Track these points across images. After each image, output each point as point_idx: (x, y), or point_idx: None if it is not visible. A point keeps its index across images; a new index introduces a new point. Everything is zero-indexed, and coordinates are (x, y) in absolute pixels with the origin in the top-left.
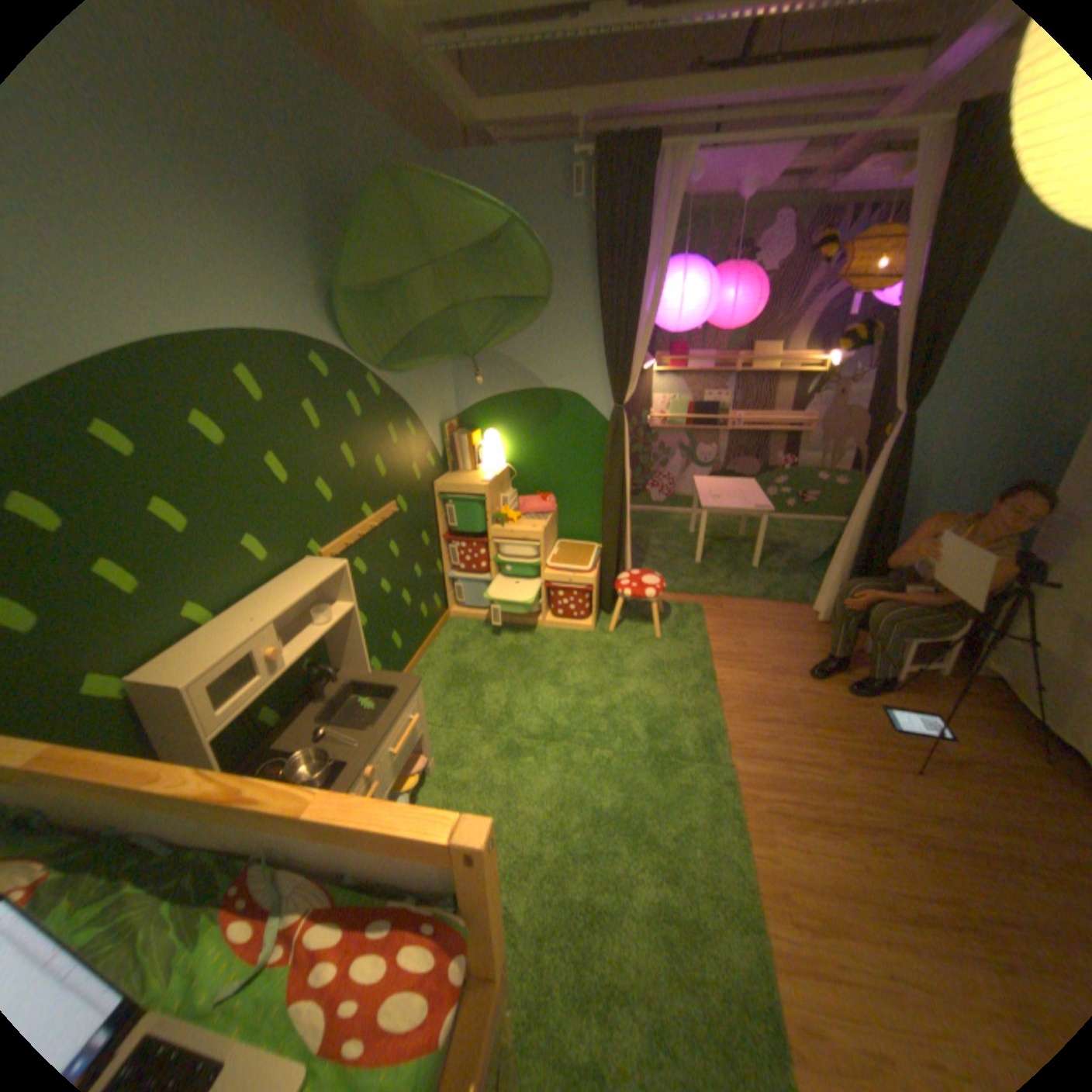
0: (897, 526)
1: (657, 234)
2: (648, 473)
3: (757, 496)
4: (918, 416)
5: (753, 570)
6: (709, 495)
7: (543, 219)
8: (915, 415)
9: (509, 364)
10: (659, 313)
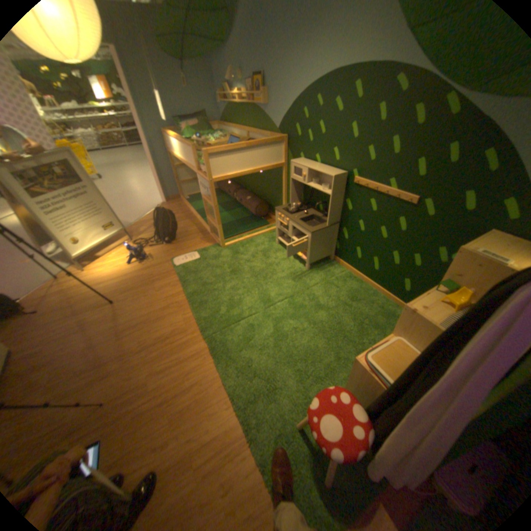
0: None
1: None
2: None
3: None
4: None
5: None
6: None
7: None
8: None
9: None
10: None
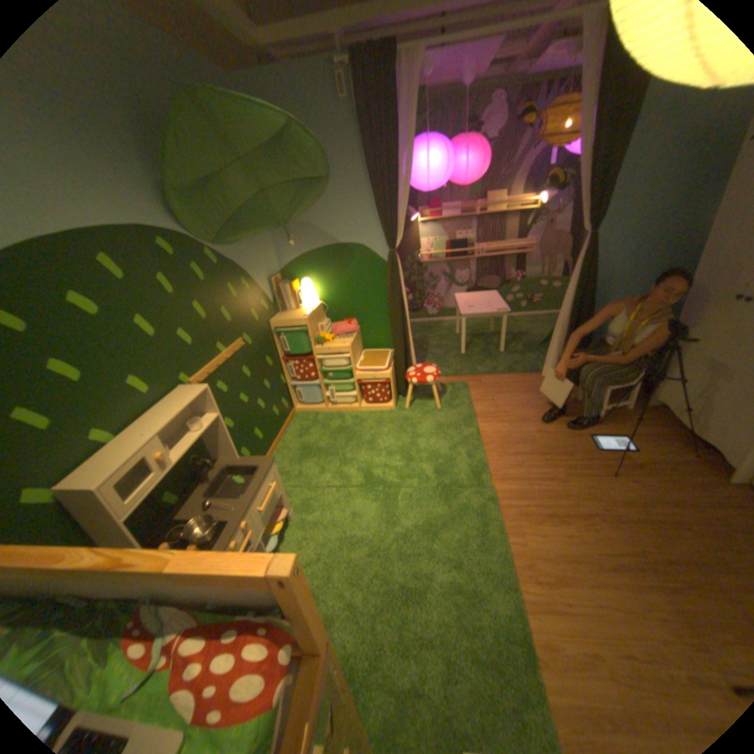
0: (591, 311)
1: (403, 119)
2: (423, 295)
3: (498, 302)
4: (600, 233)
5: (500, 354)
6: (465, 306)
7: (319, 116)
8: (597, 233)
9: (311, 229)
10: (413, 178)
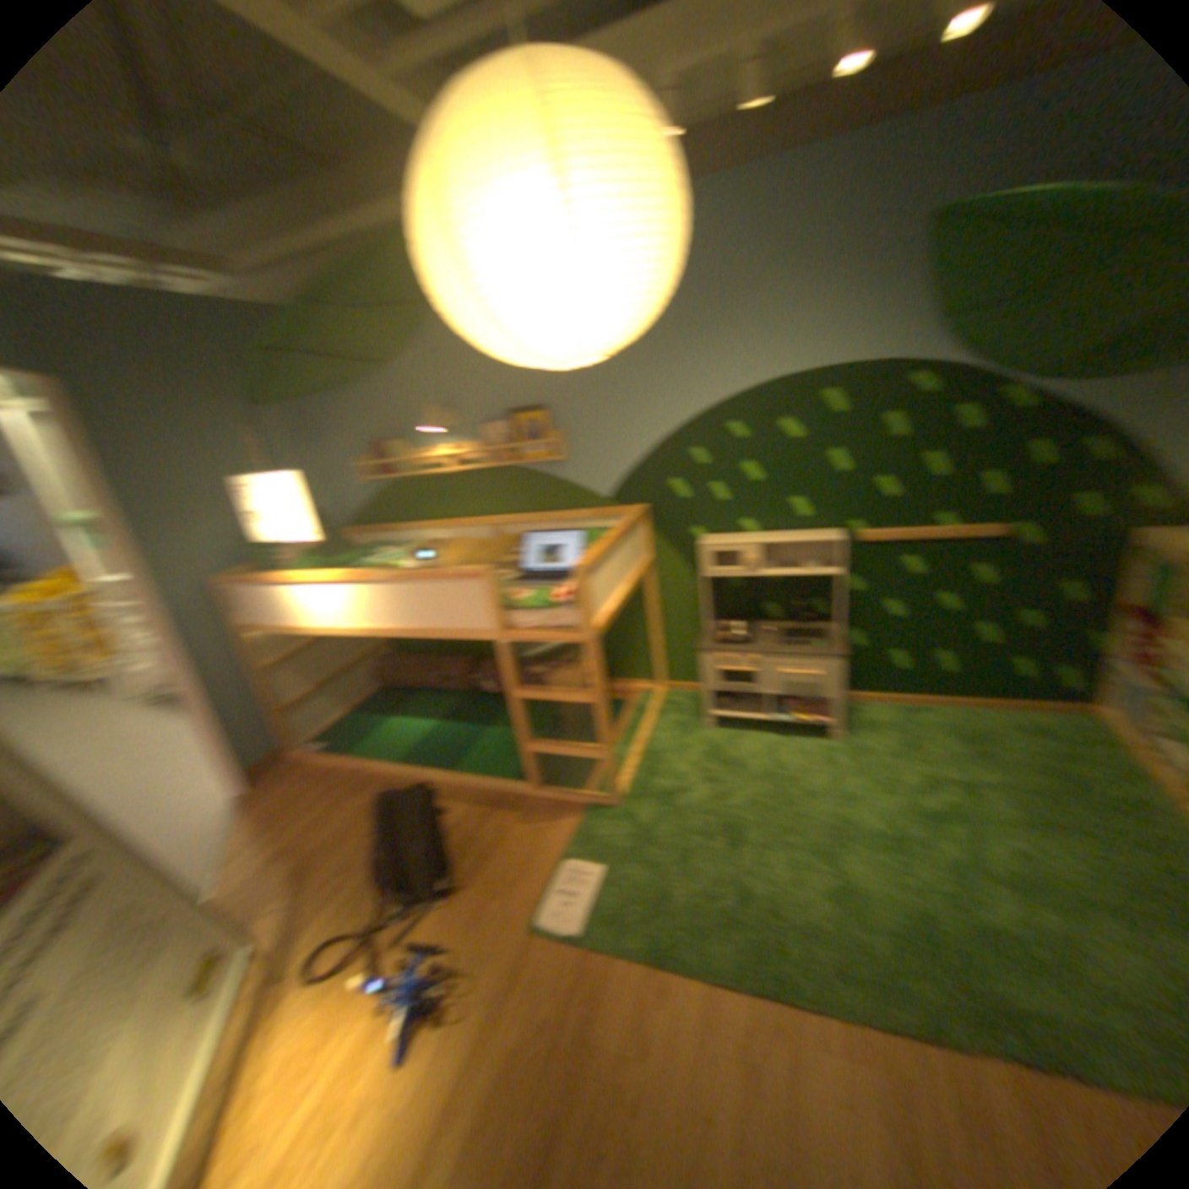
0: None
1: None
2: None
3: None
4: None
5: None
6: None
7: None
8: None
9: None
10: None
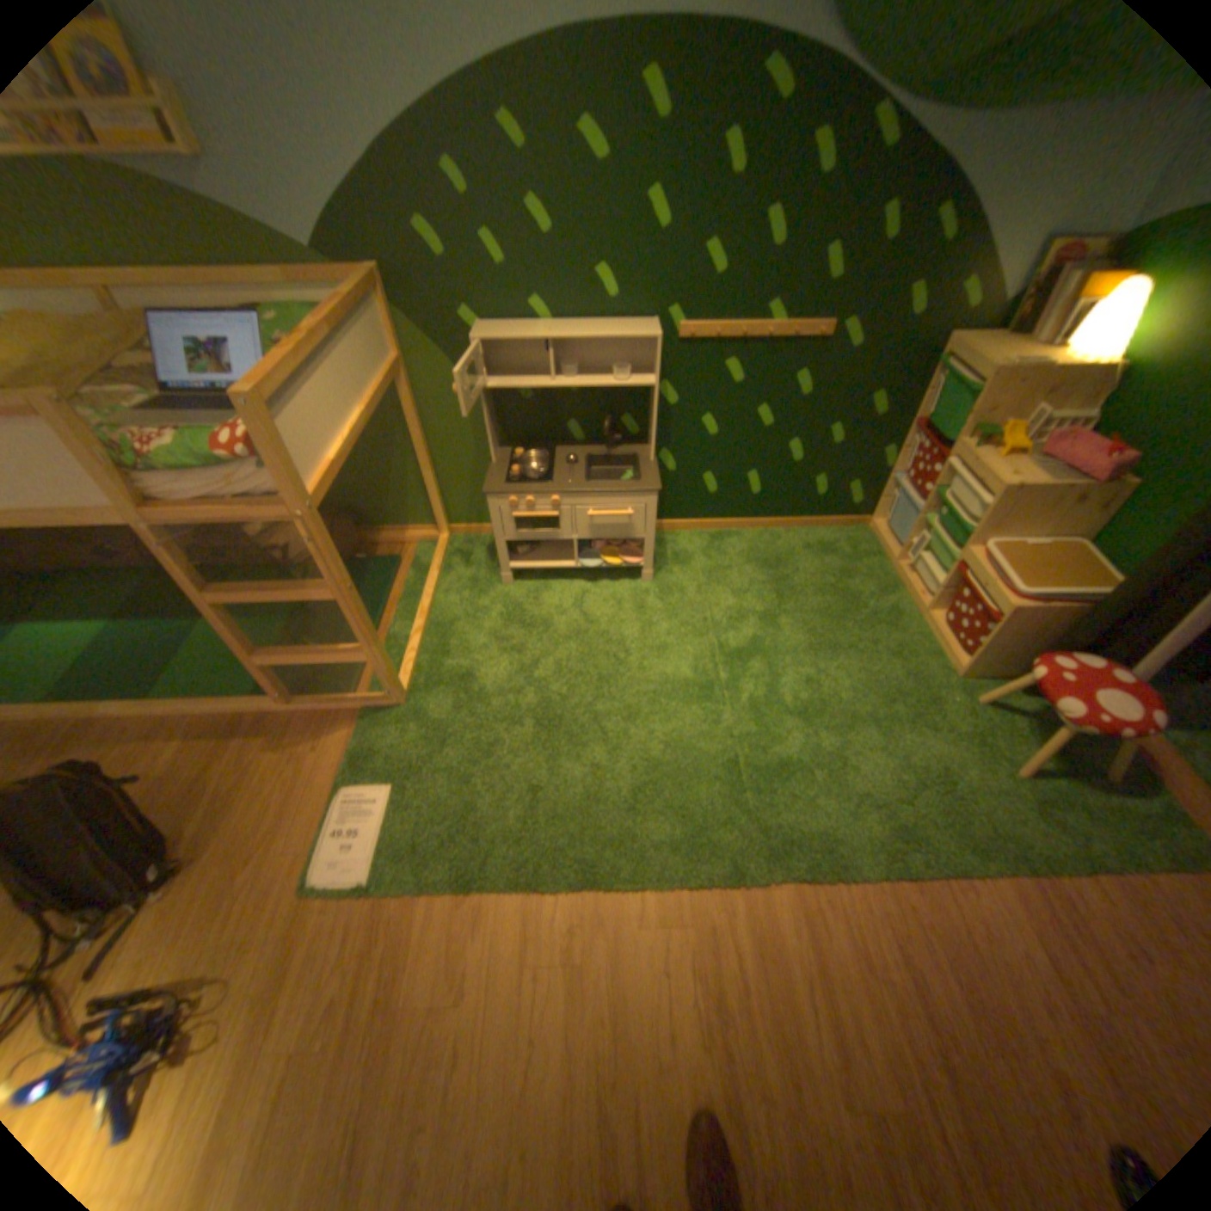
0: None
1: None
2: None
3: None
4: None
5: None
6: None
7: None
8: None
9: None
10: None
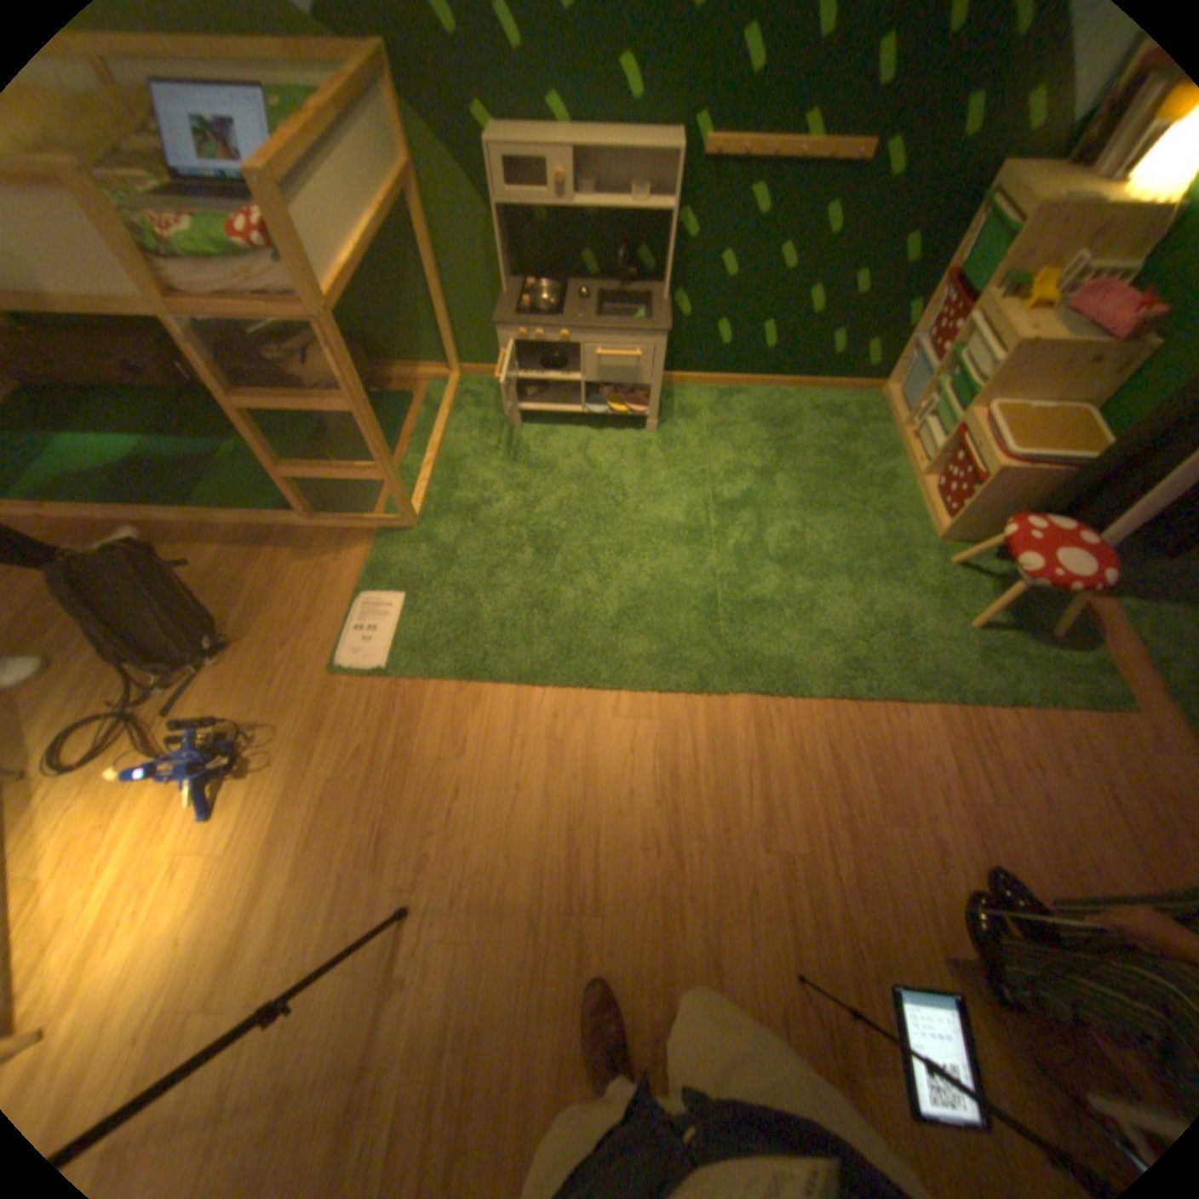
0: None
1: None
2: None
3: None
4: None
5: None
6: None
7: None
8: None
9: None
10: None
